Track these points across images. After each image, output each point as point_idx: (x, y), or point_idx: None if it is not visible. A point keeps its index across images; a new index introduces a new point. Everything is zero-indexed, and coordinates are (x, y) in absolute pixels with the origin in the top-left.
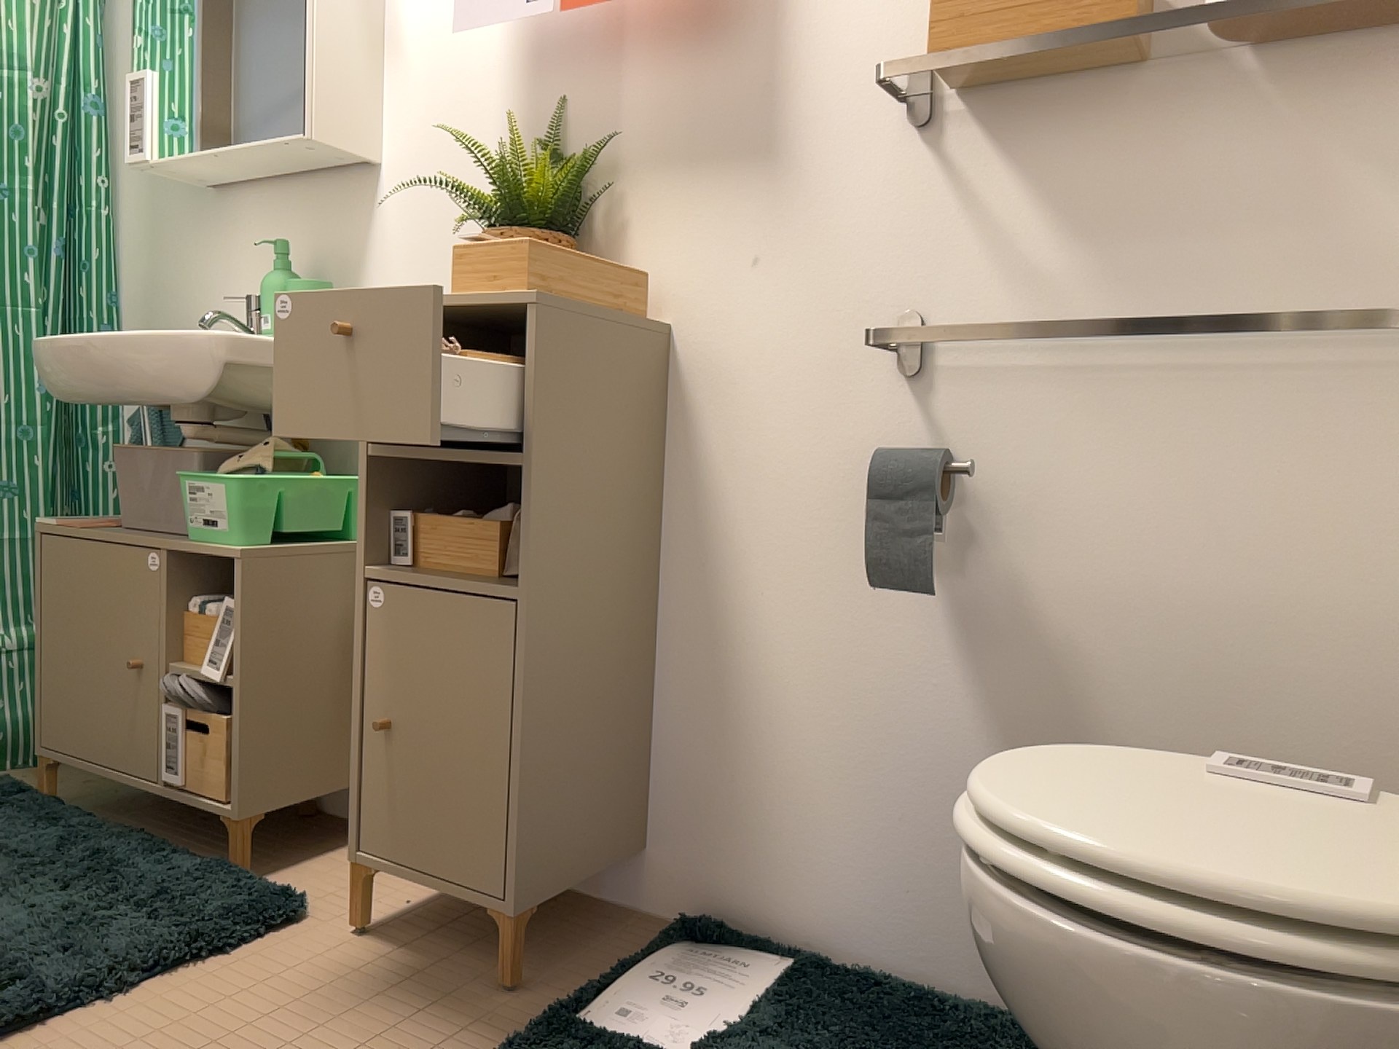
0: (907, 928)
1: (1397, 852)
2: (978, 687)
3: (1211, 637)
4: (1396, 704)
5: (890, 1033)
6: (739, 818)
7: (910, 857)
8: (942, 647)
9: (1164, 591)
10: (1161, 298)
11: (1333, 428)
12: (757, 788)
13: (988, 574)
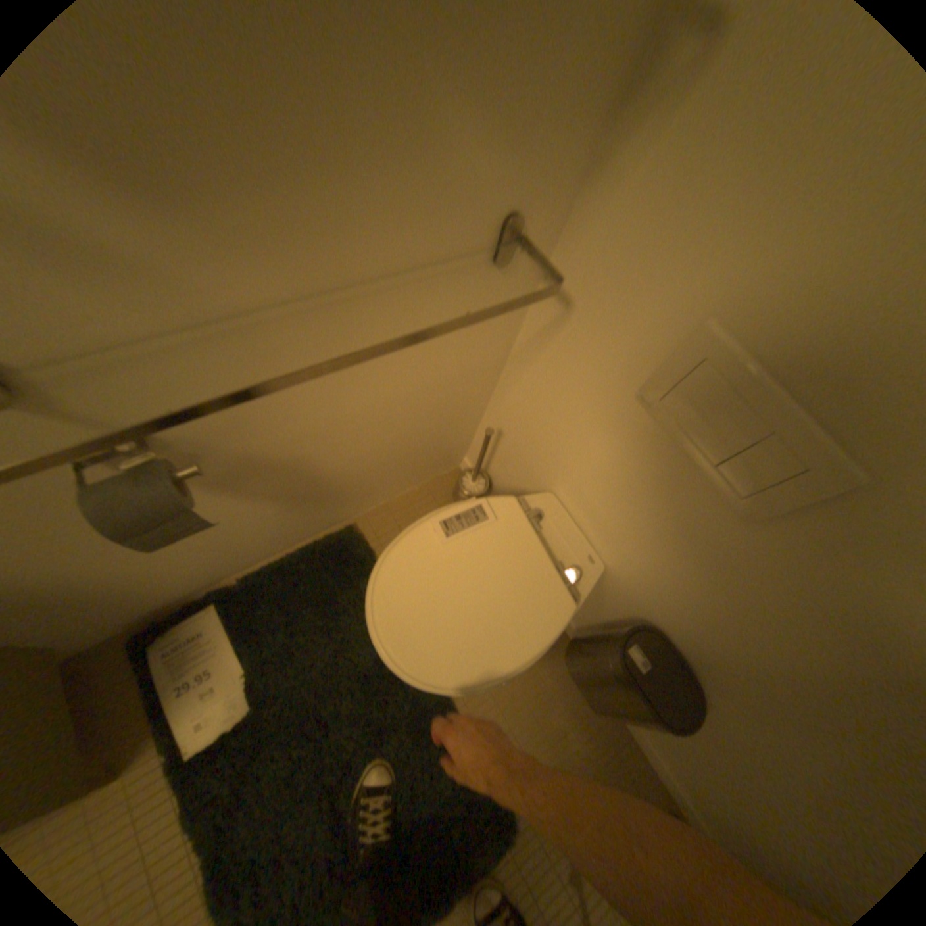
0: (248, 554)
1: (528, 562)
2: (240, 494)
3: (363, 417)
4: (438, 400)
5: (294, 606)
6: (112, 603)
7: (237, 545)
8: (203, 497)
9: (336, 414)
10: (282, 246)
11: (421, 308)
12: (113, 593)
13: (215, 460)
